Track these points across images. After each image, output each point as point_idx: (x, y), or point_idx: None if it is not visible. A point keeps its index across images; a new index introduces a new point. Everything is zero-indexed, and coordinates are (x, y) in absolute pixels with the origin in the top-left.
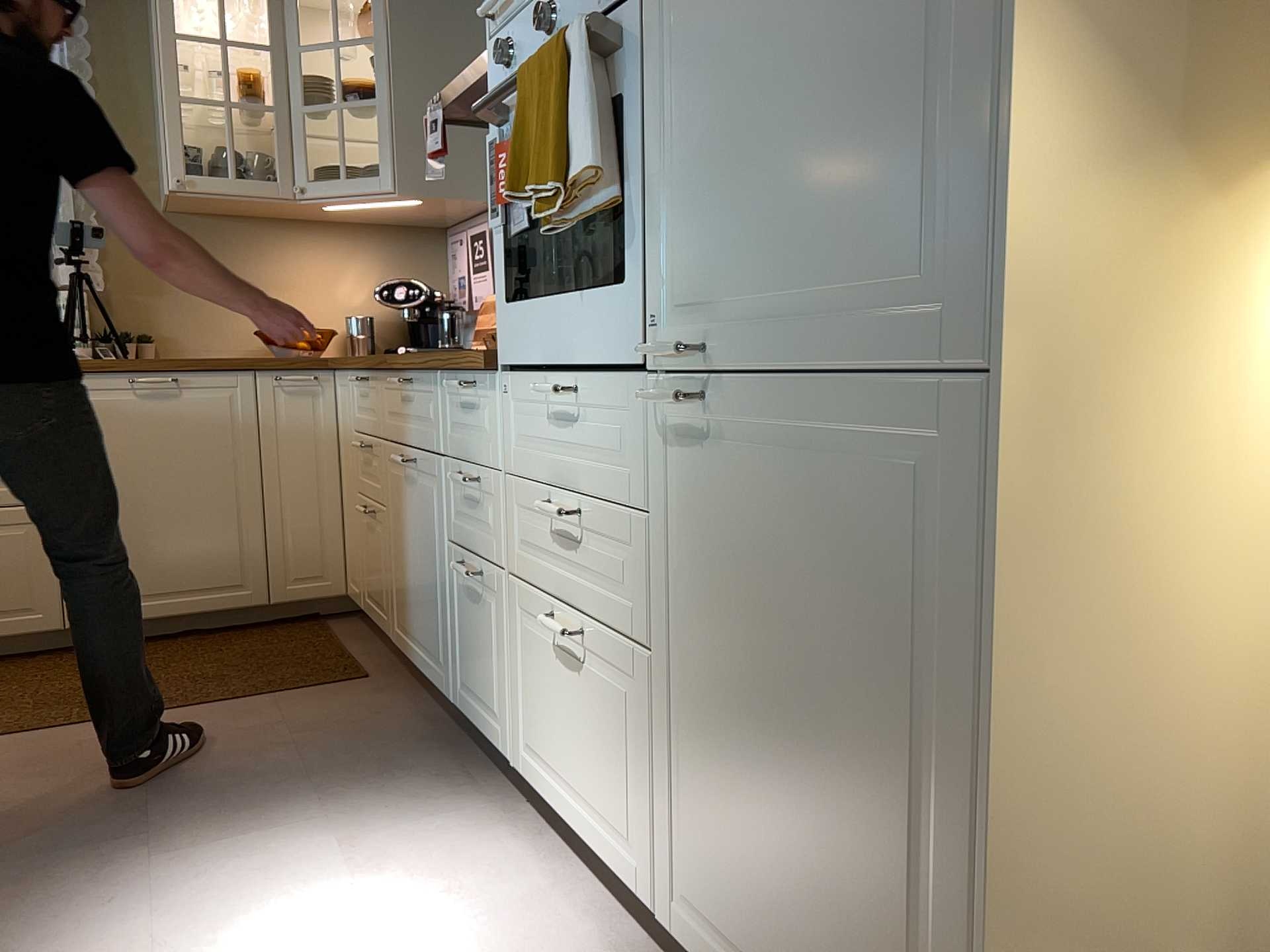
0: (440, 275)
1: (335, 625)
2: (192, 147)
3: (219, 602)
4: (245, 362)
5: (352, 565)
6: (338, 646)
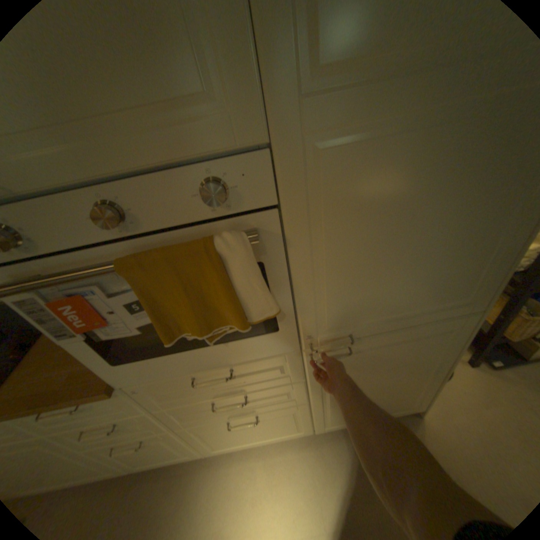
0: None
1: None
2: None
3: None
4: None
5: None
6: None
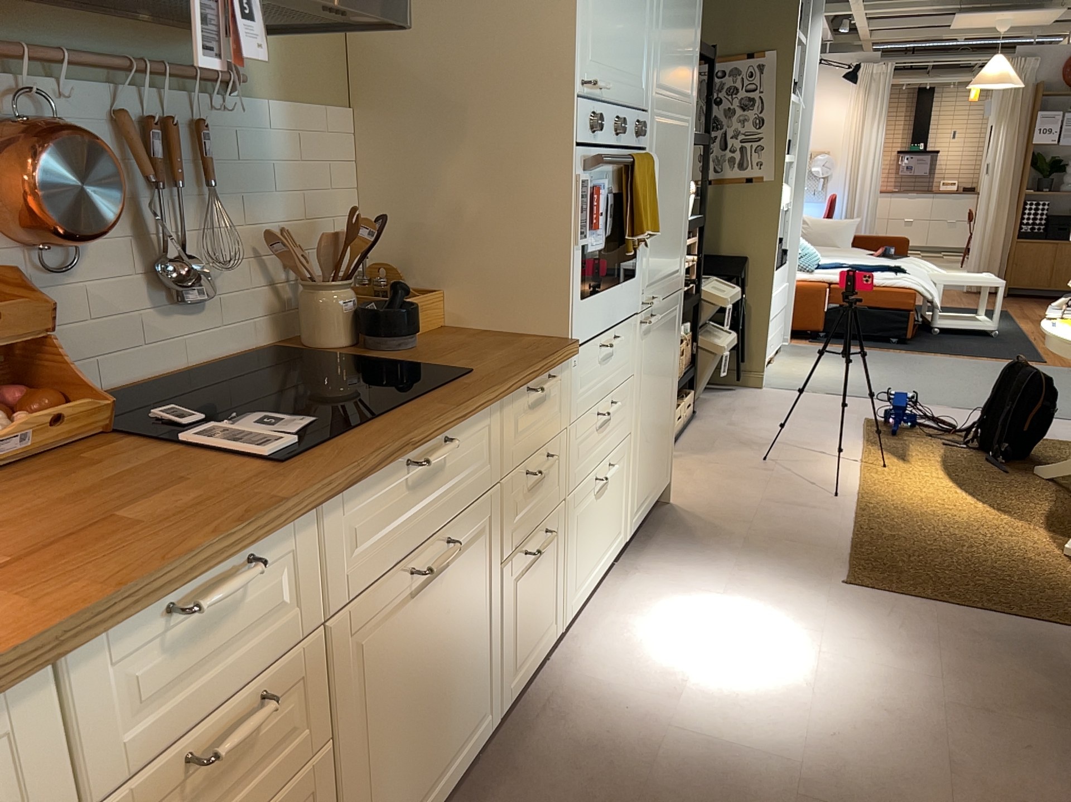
0: None
1: None
2: None
3: None
4: None
5: None
6: None
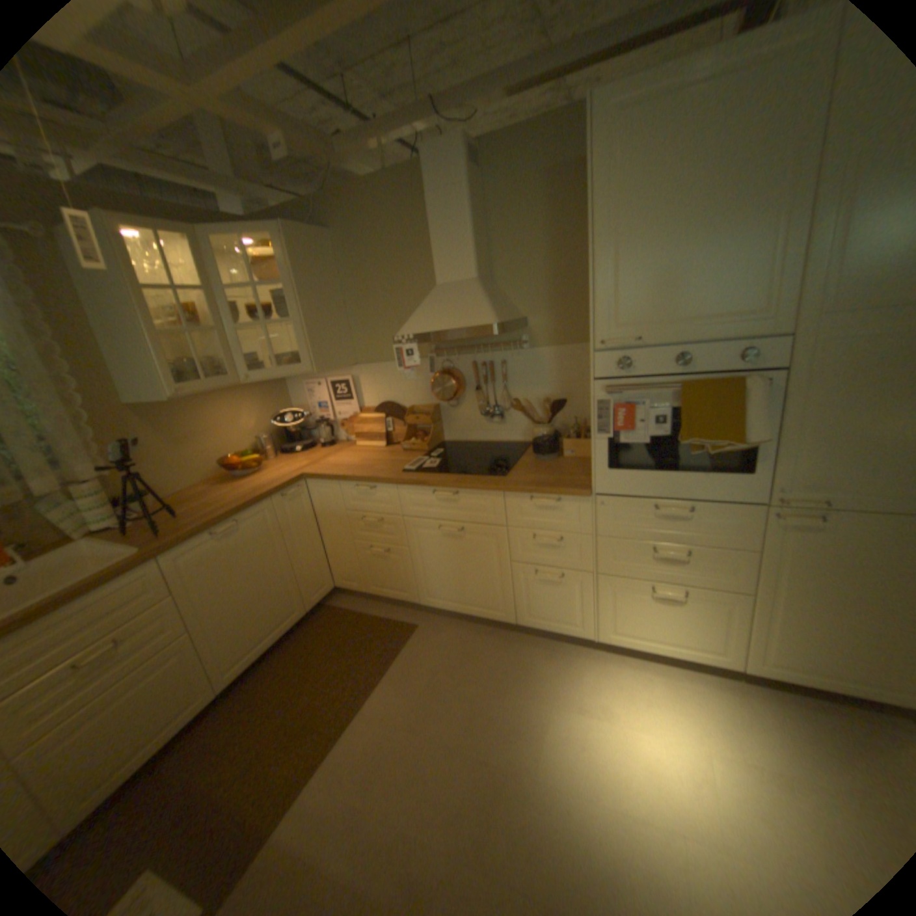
0: (286, 399)
1: (338, 604)
2: (168, 364)
3: (286, 627)
4: (267, 495)
5: (345, 574)
6: (366, 616)
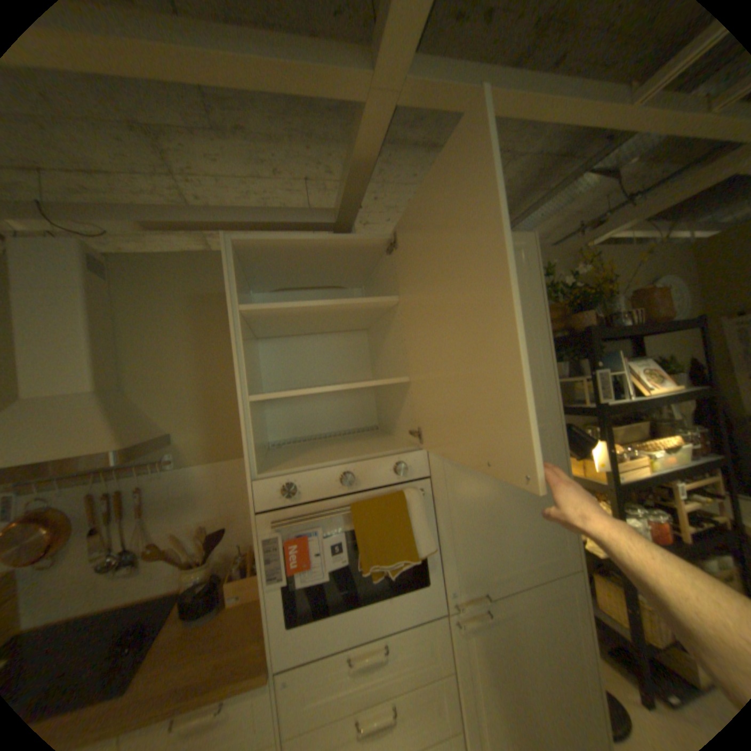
0: None
1: None
2: None
3: None
4: None
5: None
6: None
